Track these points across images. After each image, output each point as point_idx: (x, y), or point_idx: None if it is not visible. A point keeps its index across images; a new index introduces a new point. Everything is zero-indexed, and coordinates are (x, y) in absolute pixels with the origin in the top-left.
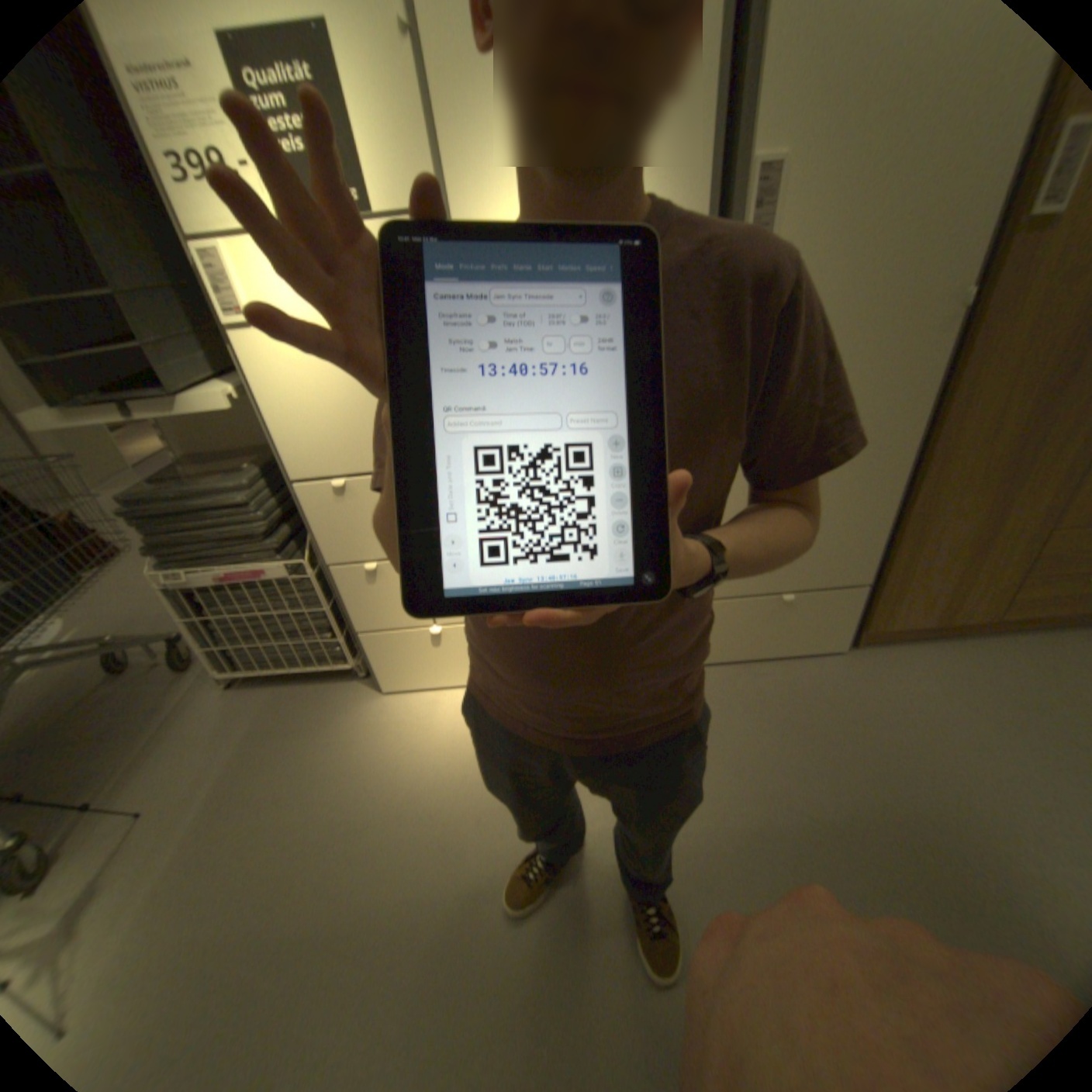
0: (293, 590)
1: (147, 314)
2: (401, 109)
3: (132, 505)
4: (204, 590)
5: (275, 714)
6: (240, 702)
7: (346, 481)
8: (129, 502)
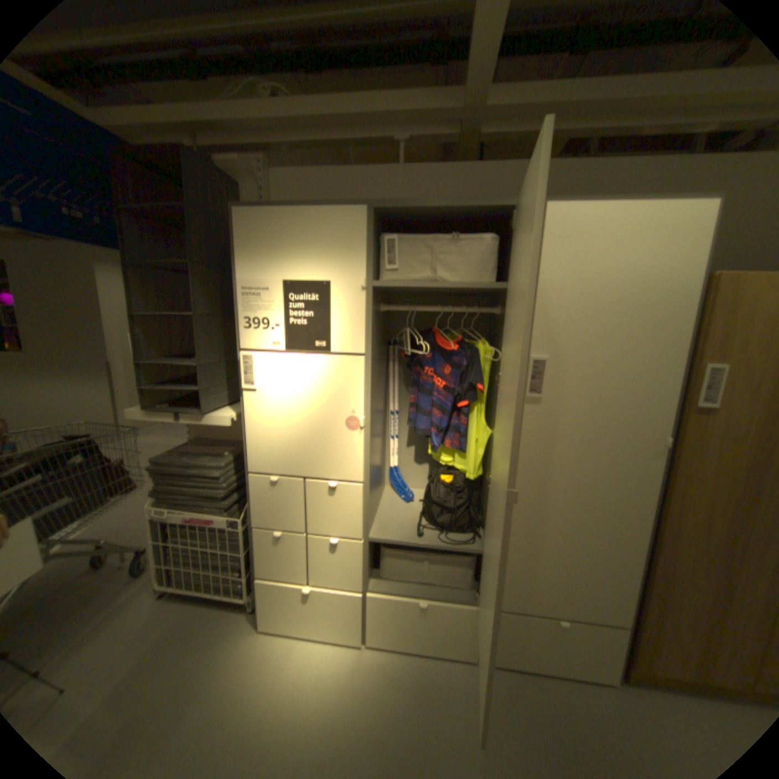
0: (225, 536)
1: (209, 374)
2: (356, 315)
3: (157, 464)
4: (173, 524)
5: (181, 627)
6: (163, 610)
7: (279, 478)
8: (157, 462)
